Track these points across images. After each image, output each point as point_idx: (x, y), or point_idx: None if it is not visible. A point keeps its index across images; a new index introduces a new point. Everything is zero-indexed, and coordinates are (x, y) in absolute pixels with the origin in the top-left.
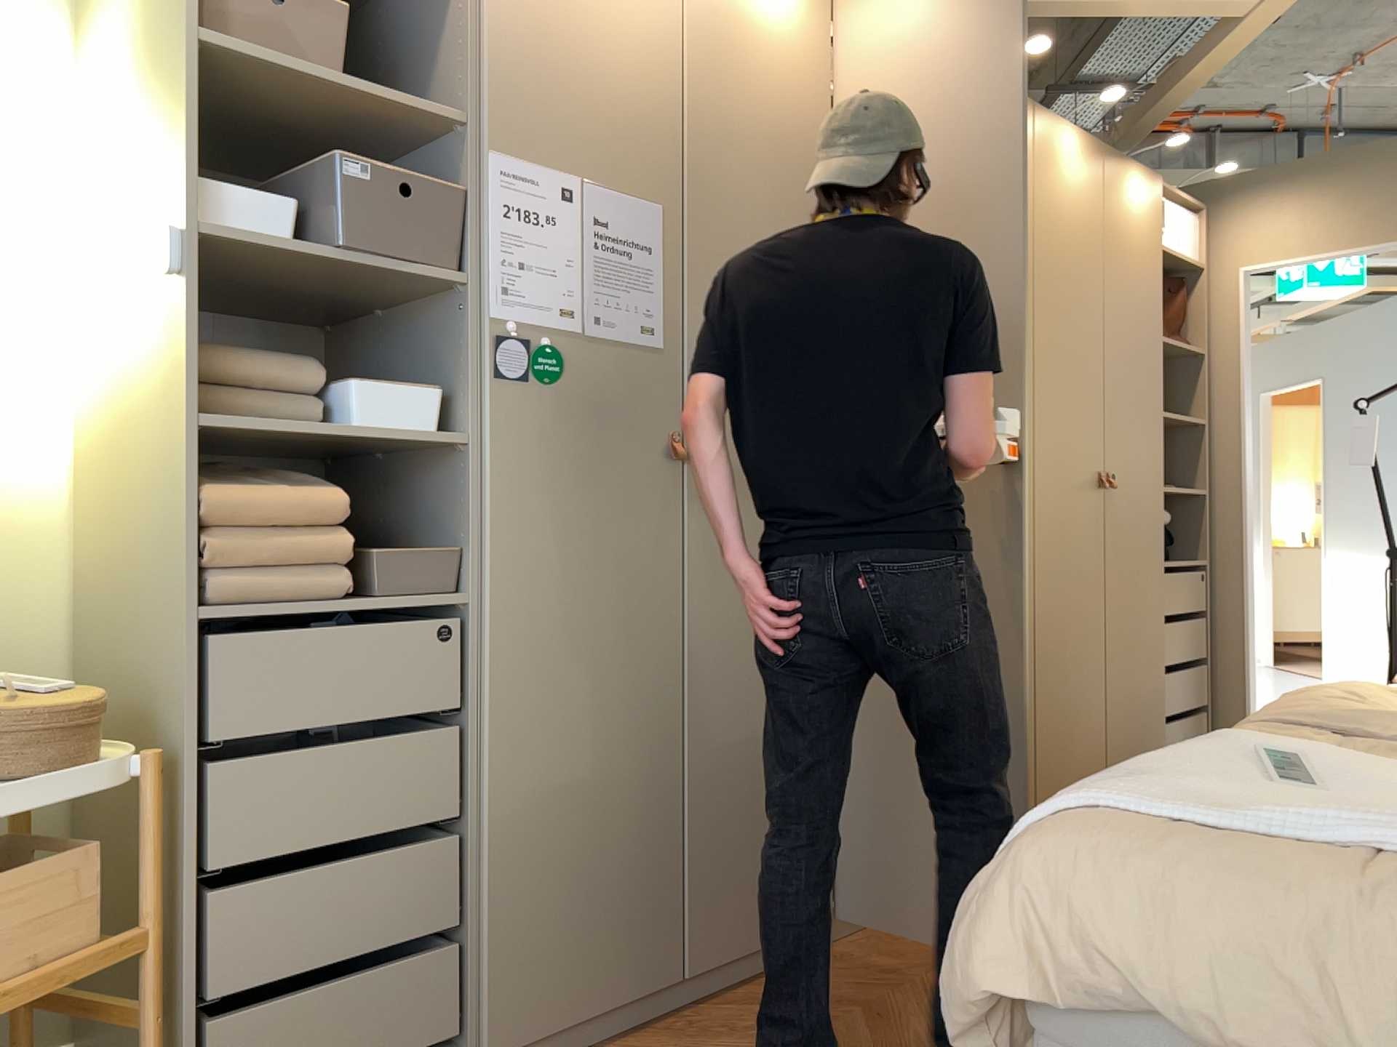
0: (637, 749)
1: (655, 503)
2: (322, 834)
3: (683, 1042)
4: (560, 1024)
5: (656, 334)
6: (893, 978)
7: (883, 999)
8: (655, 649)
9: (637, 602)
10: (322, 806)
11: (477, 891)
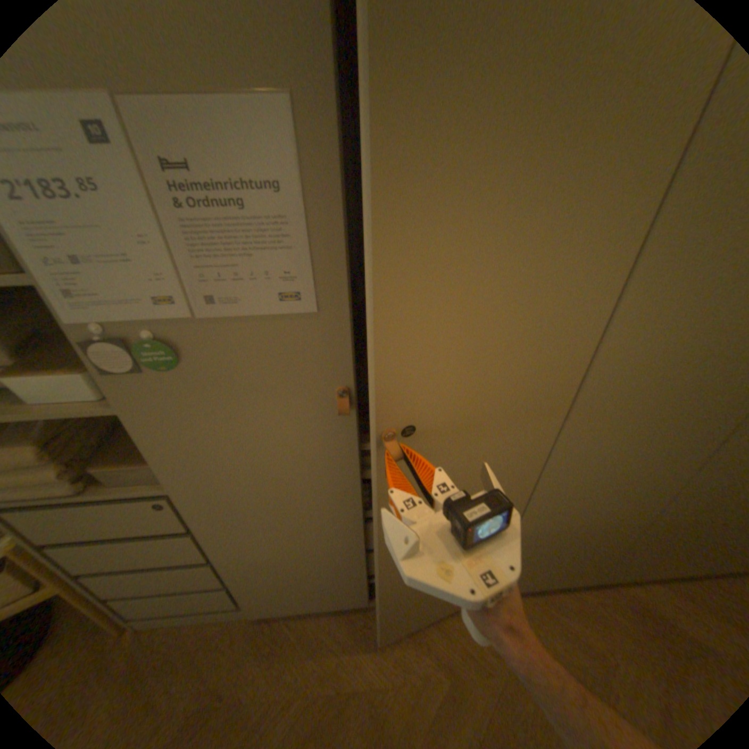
0: (327, 548)
1: (328, 439)
2: (130, 566)
3: (352, 640)
4: (291, 614)
5: (308, 300)
6: (494, 664)
7: (472, 683)
8: (338, 512)
9: (316, 492)
10: (124, 559)
11: (229, 583)
